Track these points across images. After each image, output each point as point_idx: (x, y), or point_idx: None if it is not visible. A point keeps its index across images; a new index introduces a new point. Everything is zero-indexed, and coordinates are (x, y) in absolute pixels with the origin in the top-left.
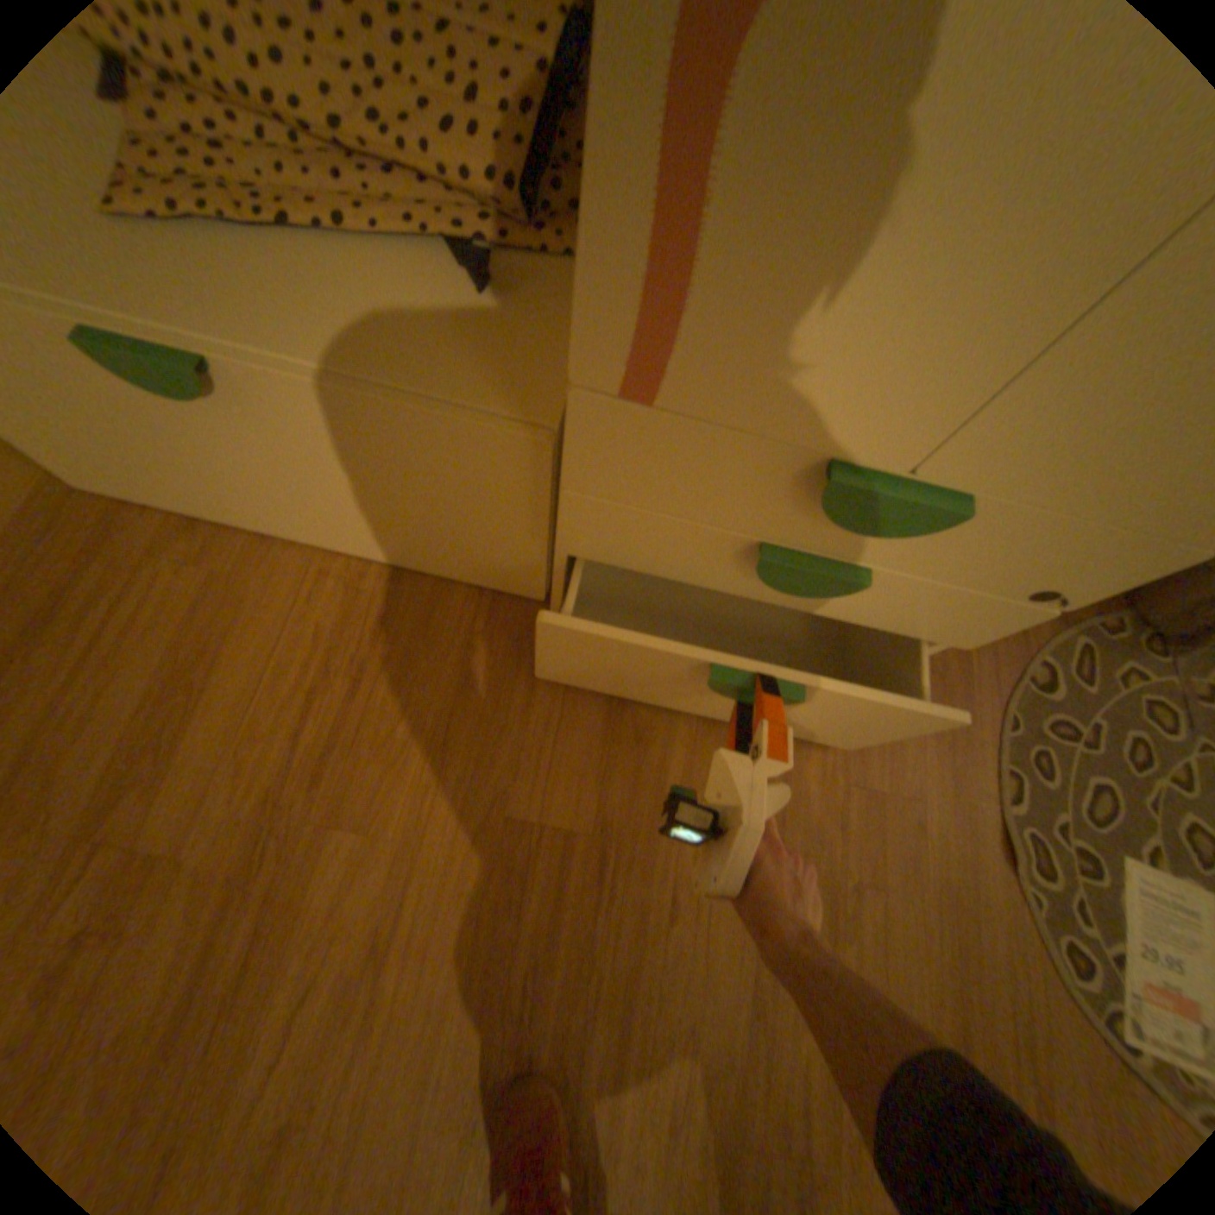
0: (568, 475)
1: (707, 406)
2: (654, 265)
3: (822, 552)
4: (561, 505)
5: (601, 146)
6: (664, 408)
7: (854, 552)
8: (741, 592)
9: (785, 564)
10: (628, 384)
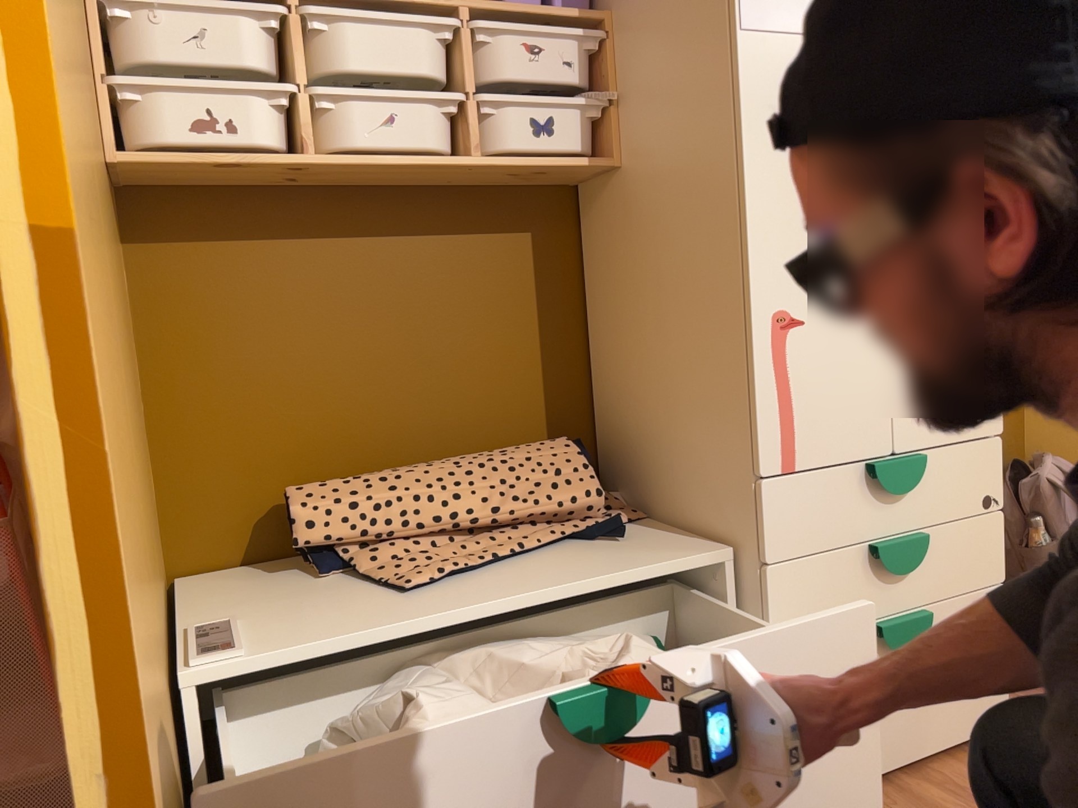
0: (766, 556)
1: (815, 460)
2: (782, 408)
3: (897, 530)
4: (770, 586)
5: (757, 381)
6: (799, 474)
7: (907, 523)
8: (883, 610)
9: (891, 544)
10: (785, 466)
